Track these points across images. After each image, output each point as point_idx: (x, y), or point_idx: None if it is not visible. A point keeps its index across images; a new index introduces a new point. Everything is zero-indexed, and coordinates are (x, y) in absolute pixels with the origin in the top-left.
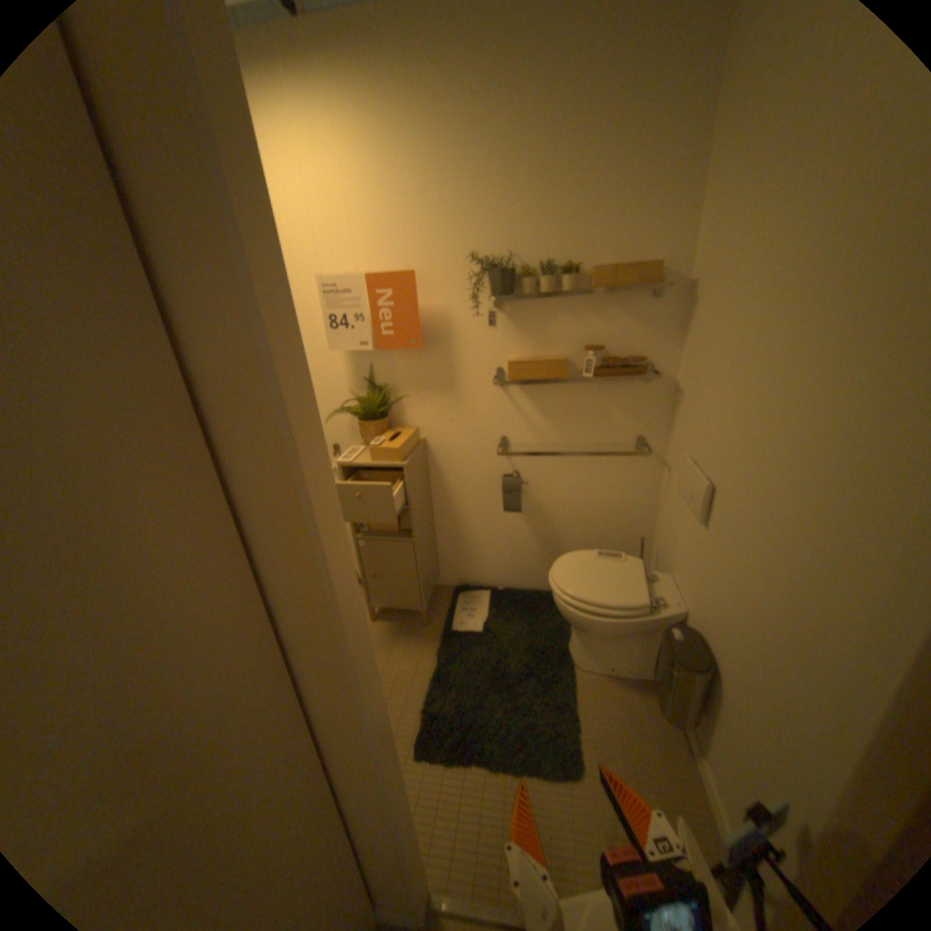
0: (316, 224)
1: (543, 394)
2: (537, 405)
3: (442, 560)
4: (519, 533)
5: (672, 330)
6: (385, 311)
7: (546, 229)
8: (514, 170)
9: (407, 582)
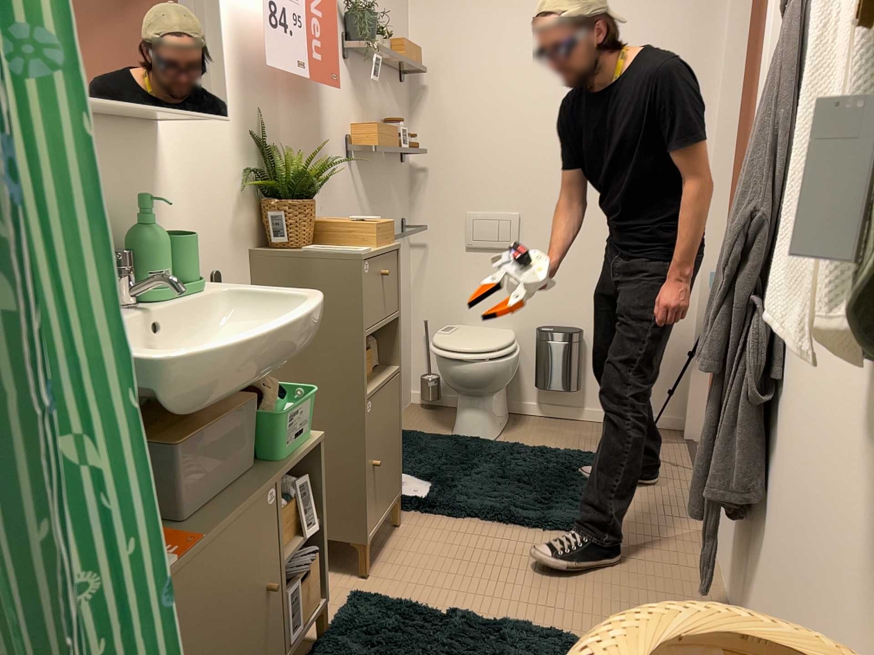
0: None
1: (369, 175)
2: (367, 188)
3: None
4: None
5: (407, 120)
6: (318, 29)
7: None
8: None
9: (395, 450)
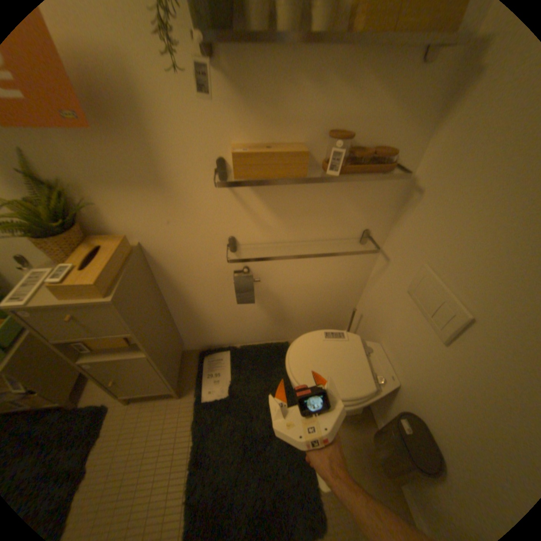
0: None
1: (275, 188)
2: (268, 201)
3: (183, 335)
4: (251, 310)
5: (428, 111)
6: None
7: None
8: None
9: (149, 381)
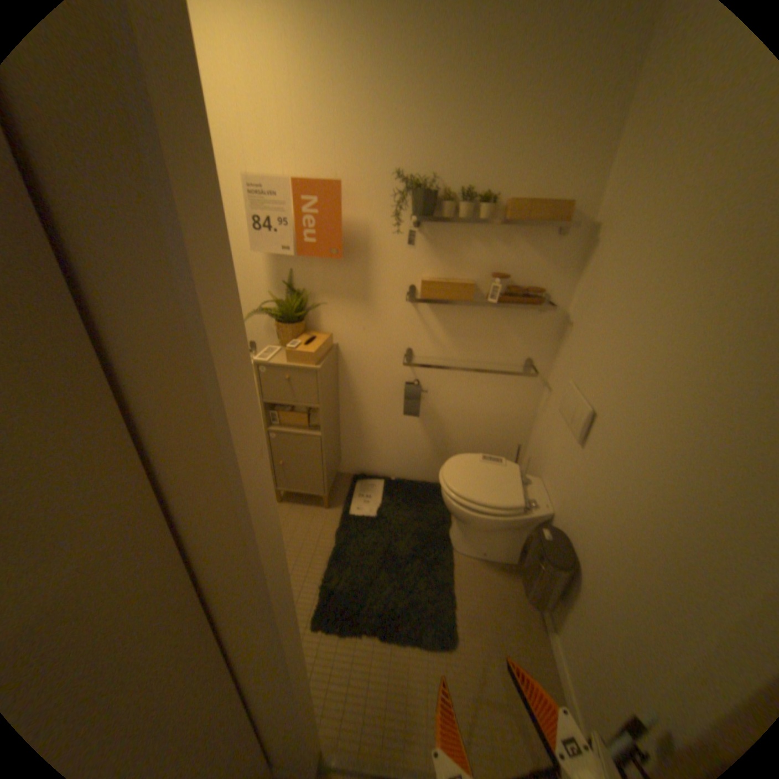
0: (243, 118)
1: (449, 313)
2: (443, 322)
3: (343, 451)
4: (414, 433)
5: (570, 266)
6: (308, 217)
7: (470, 155)
8: (447, 90)
9: (312, 471)
